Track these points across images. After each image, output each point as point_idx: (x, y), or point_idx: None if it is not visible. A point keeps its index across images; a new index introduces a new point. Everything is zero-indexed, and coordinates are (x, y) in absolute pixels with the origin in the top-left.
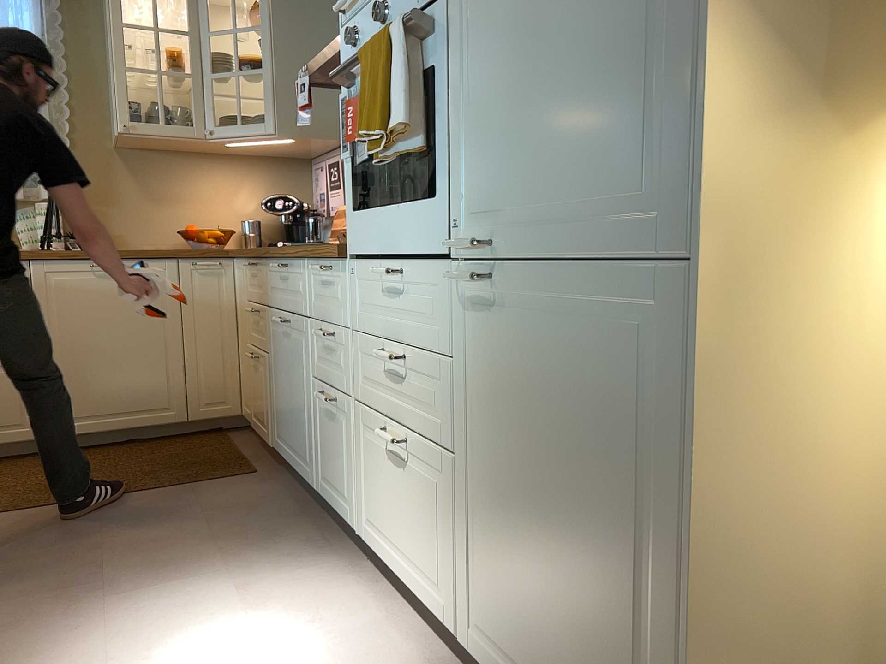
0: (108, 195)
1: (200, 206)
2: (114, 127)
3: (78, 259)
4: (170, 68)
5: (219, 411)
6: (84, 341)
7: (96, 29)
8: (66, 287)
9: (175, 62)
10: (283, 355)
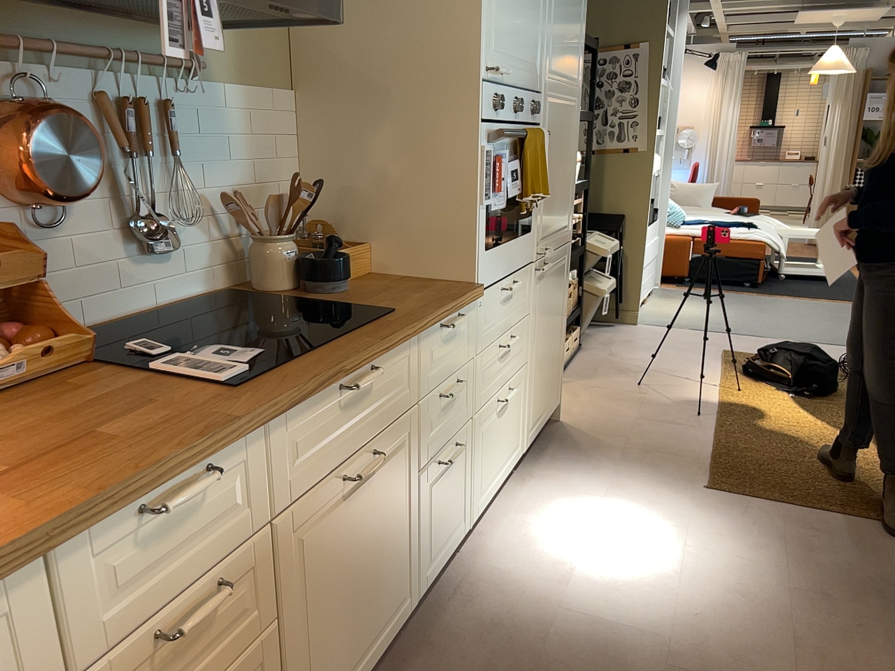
0: None
1: None
2: None
3: None
4: None
5: None
6: None
7: None
8: None
9: None
10: (345, 537)
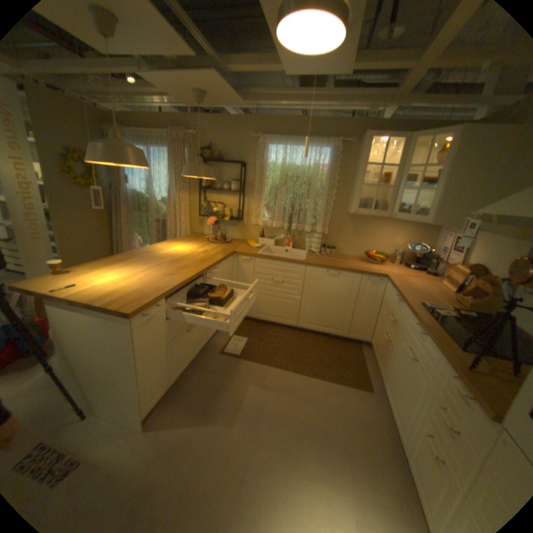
0: (340, 231)
1: (377, 240)
2: (349, 204)
3: (323, 268)
4: (383, 181)
5: (361, 338)
6: (317, 298)
7: (354, 160)
8: (316, 277)
9: (387, 179)
10: (406, 366)
